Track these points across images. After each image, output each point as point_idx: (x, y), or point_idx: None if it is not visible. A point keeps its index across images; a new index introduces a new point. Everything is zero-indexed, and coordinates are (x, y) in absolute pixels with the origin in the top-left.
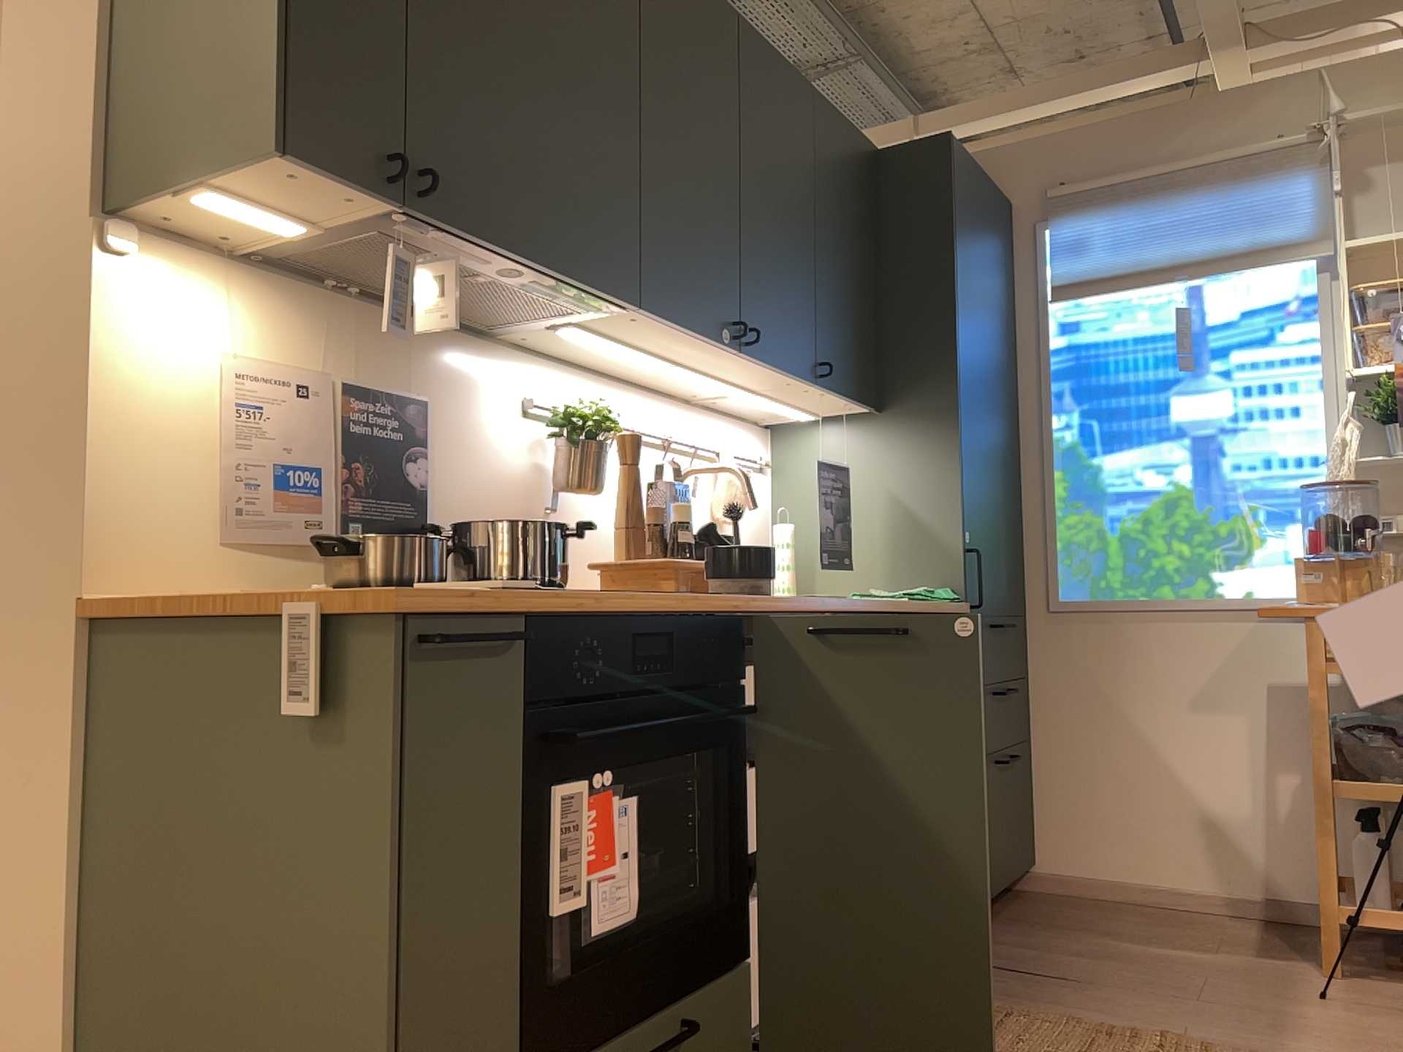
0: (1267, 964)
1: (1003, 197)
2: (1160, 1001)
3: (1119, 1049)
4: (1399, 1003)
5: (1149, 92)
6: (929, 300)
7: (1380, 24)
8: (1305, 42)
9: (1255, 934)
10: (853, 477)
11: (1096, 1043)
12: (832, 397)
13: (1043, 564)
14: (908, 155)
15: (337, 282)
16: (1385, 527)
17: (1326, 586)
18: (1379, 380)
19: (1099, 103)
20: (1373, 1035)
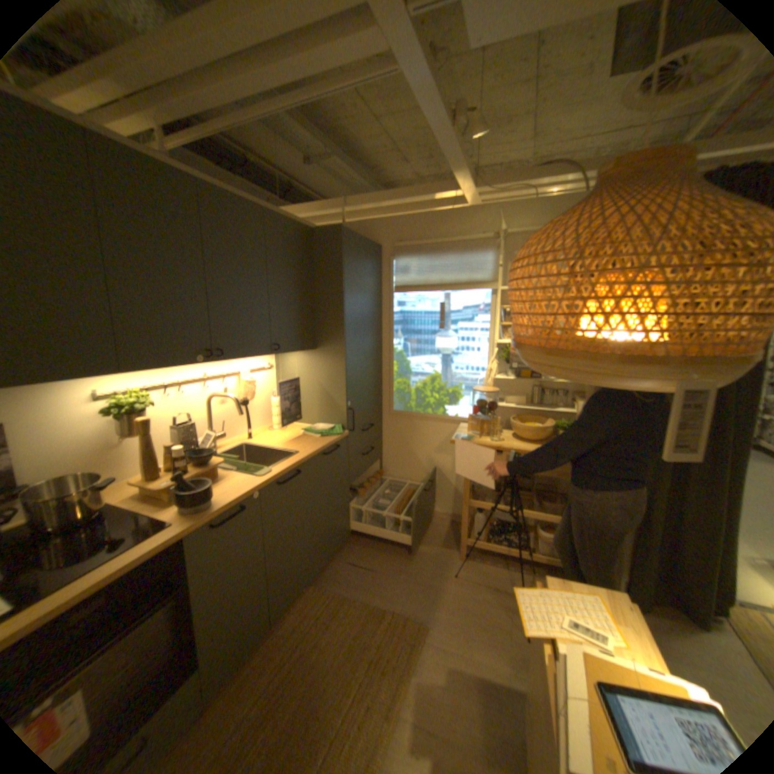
0: (443, 554)
1: (379, 242)
2: (399, 586)
3: (373, 629)
4: (478, 579)
5: (439, 199)
6: (333, 304)
7: (528, 187)
8: (499, 189)
9: (445, 532)
10: (305, 375)
11: (366, 625)
12: (286, 352)
13: (388, 396)
14: (324, 233)
15: None
16: (502, 402)
17: (477, 427)
18: (508, 342)
19: (419, 202)
20: (464, 605)
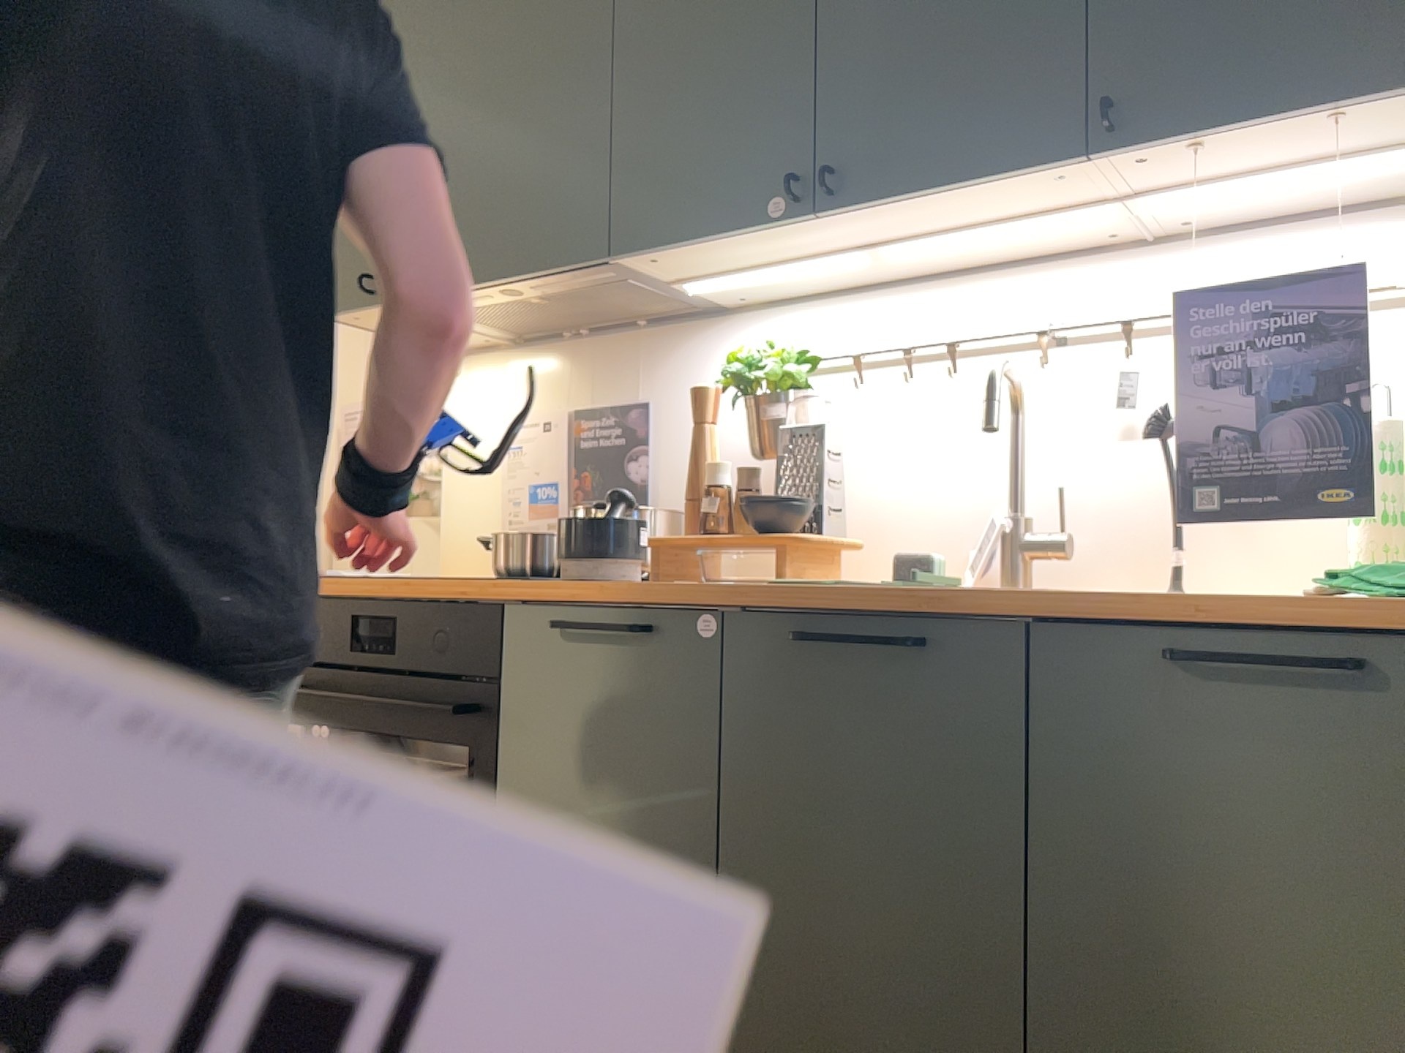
0: None
1: None
2: None
3: None
4: None
5: None
6: None
7: None
8: None
9: None
10: None
11: None
12: (1254, 136)
13: None
14: None
15: (565, 332)
16: None
17: None
18: None
19: None
20: None
